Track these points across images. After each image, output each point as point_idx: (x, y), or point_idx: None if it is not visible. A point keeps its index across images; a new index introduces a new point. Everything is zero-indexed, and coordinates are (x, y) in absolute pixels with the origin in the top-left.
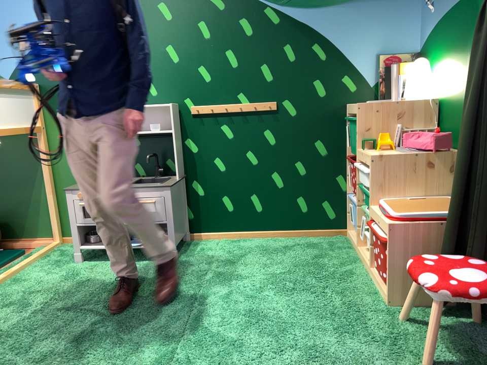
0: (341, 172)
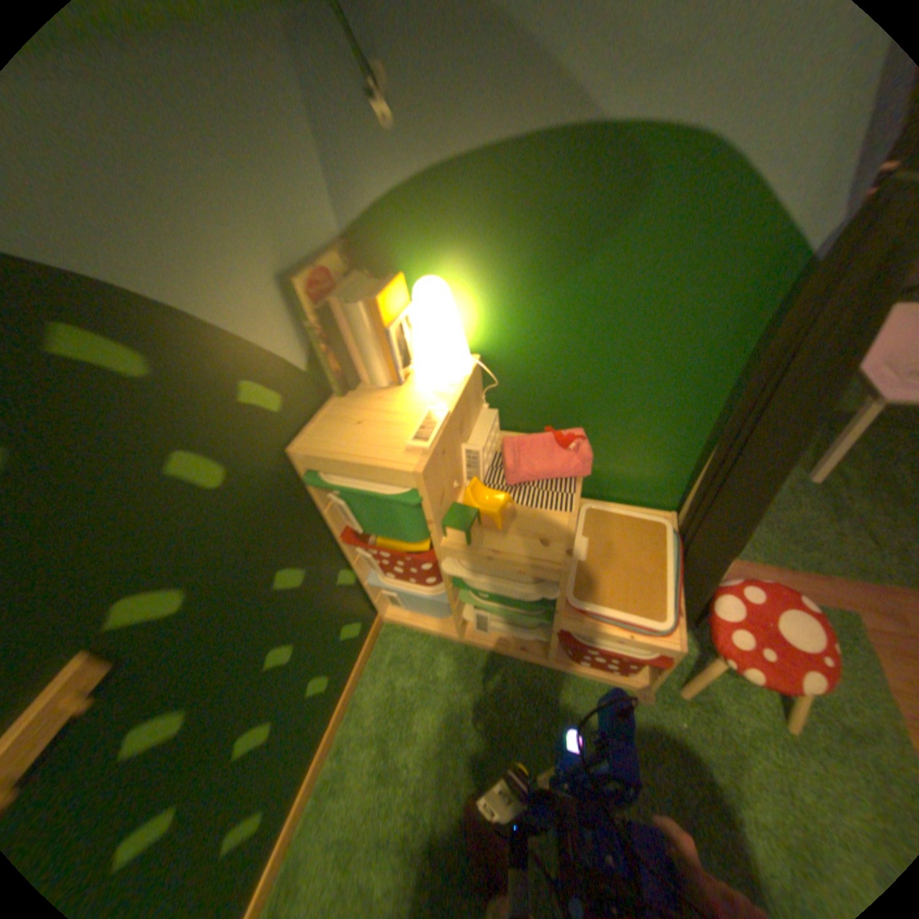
0: (342, 564)
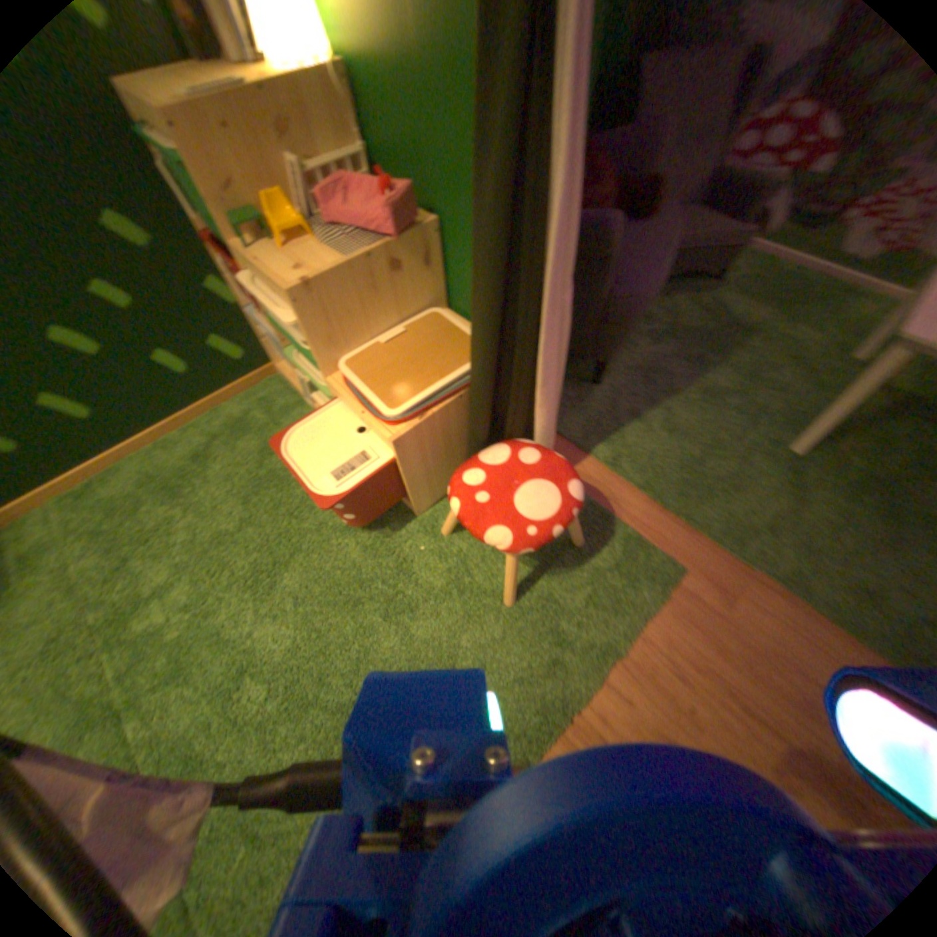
0: (203, 267)
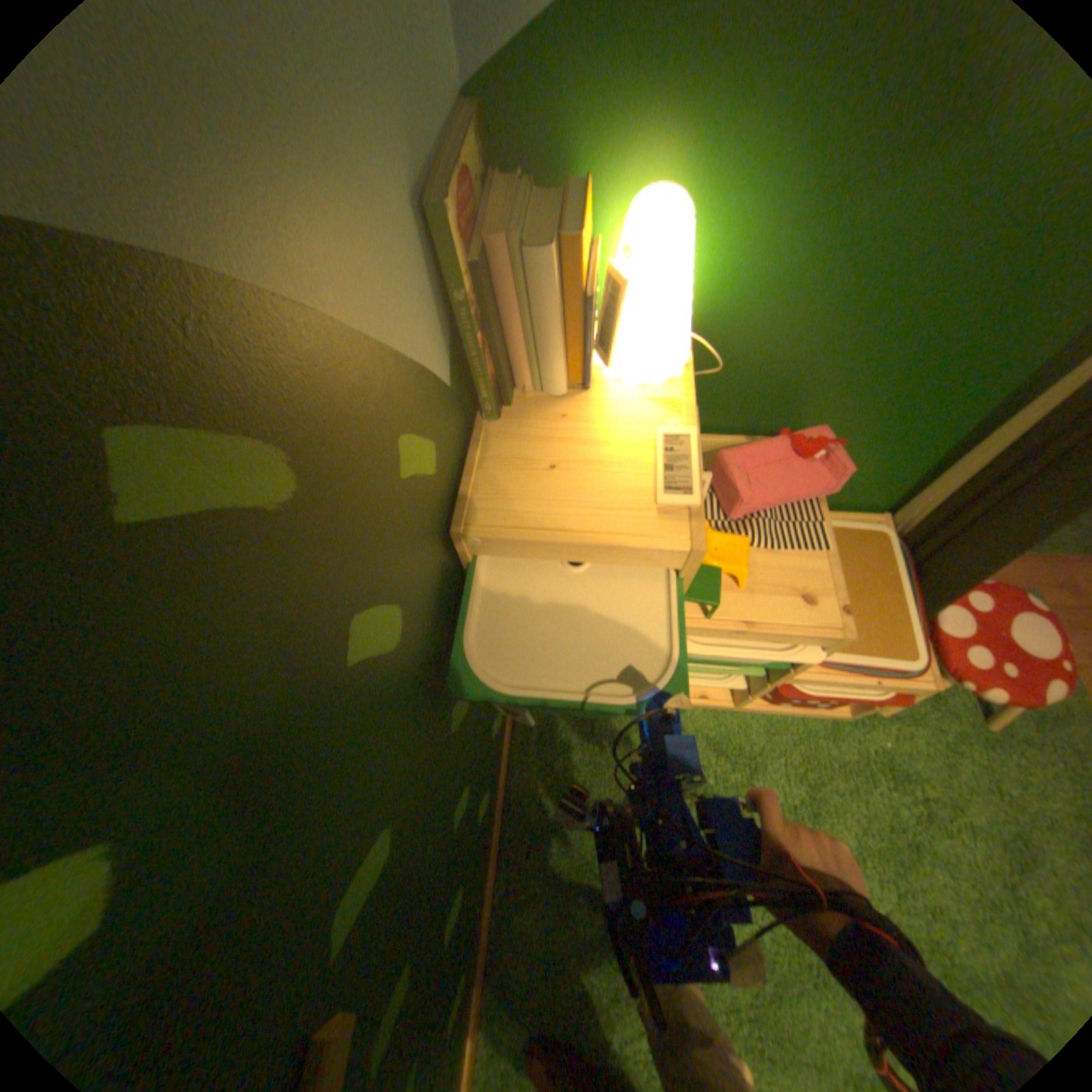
0: None
